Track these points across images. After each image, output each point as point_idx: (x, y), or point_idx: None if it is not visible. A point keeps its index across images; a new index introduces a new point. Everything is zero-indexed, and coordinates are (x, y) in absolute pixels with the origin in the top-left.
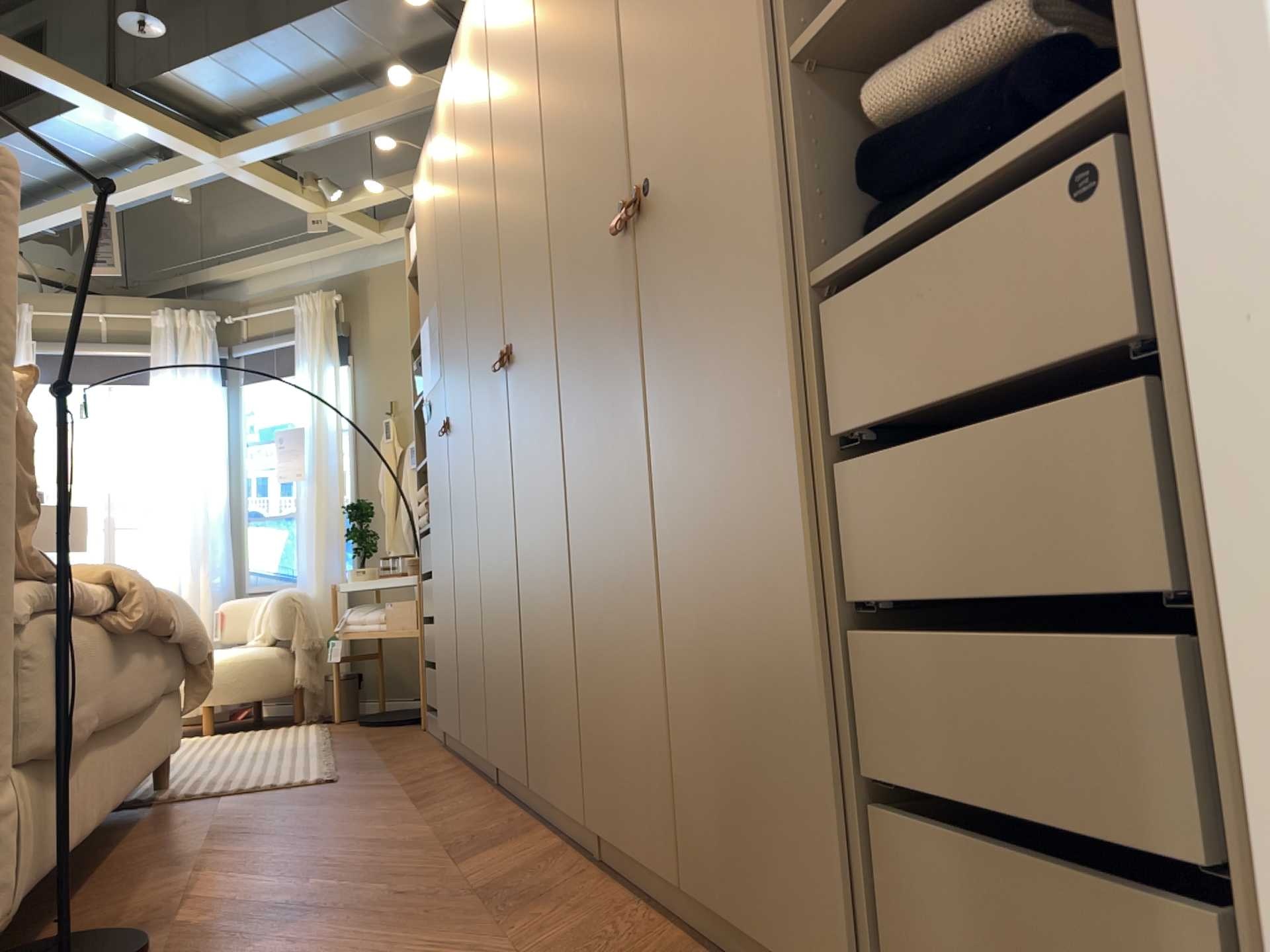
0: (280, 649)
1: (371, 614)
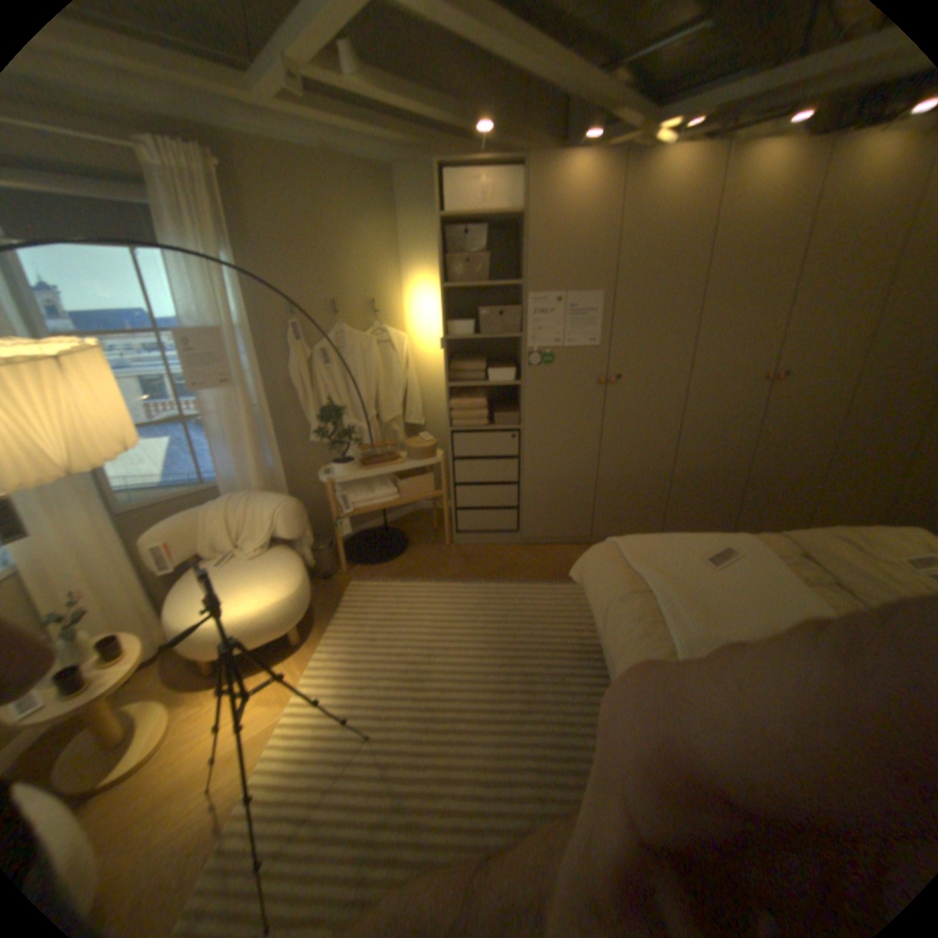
0: (297, 553)
1: (375, 495)
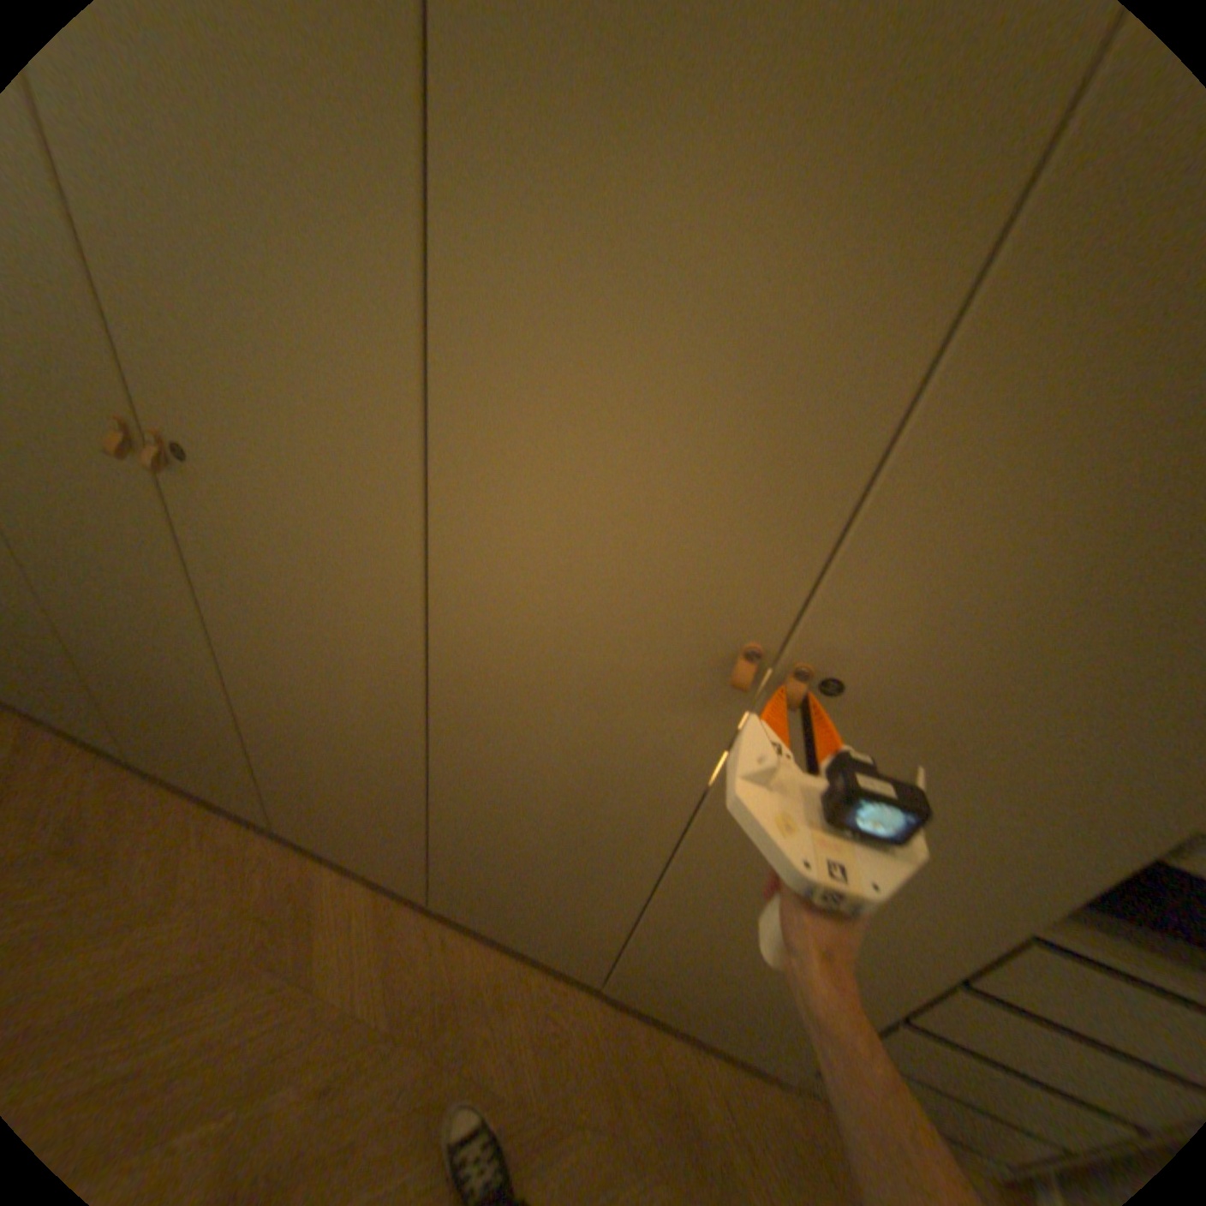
0: None
1: None
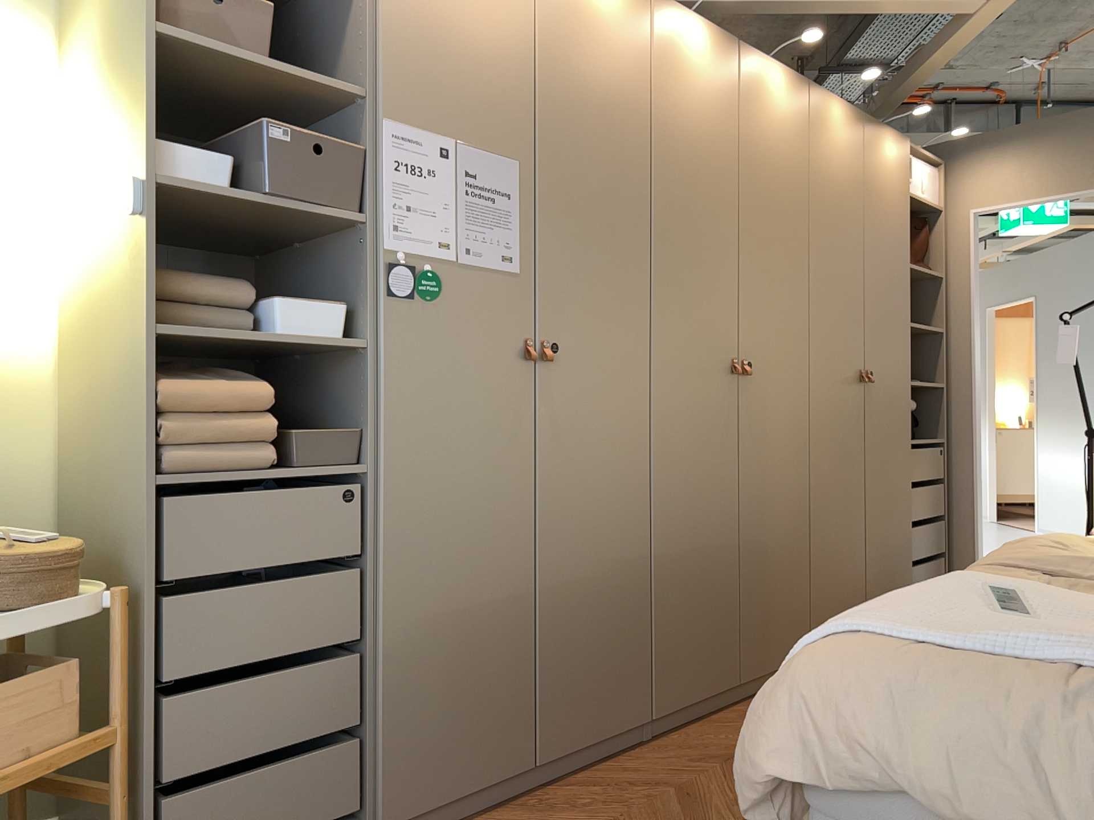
0: None
1: None
